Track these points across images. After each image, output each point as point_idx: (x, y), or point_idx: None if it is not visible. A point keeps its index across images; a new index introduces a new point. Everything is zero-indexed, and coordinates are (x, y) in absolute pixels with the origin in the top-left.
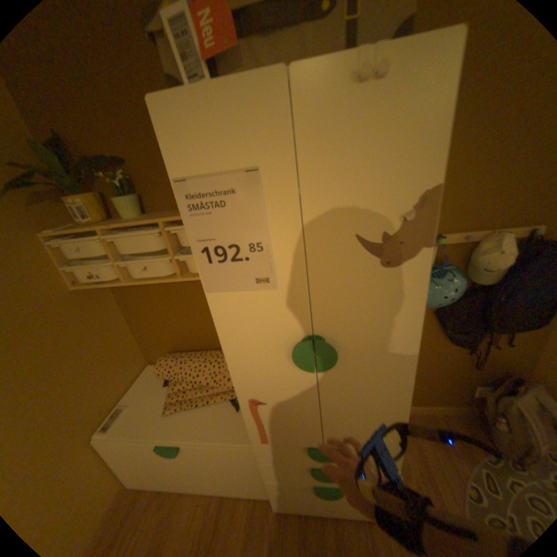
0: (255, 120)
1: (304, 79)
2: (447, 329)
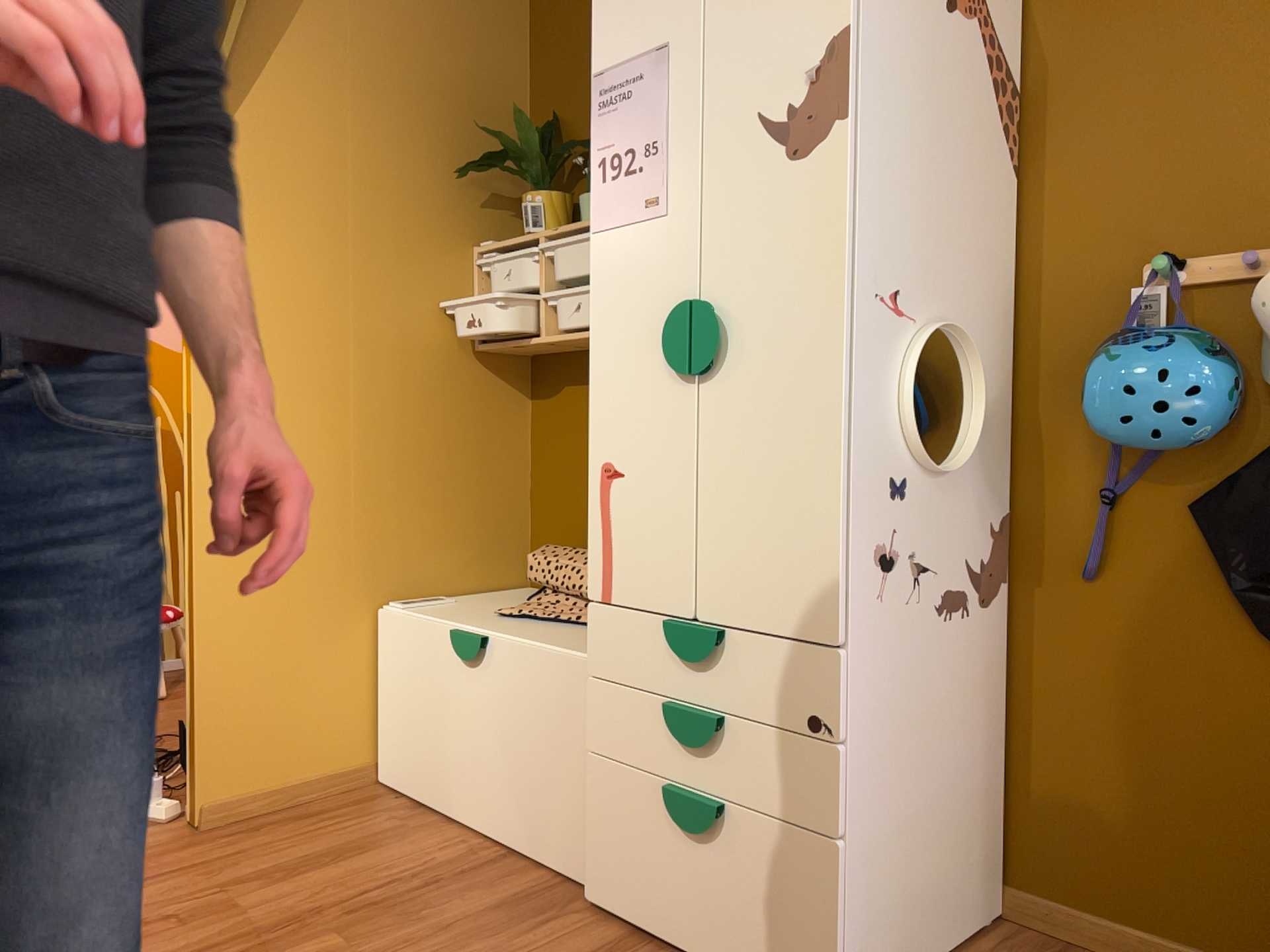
0: None
1: None
2: (1227, 563)
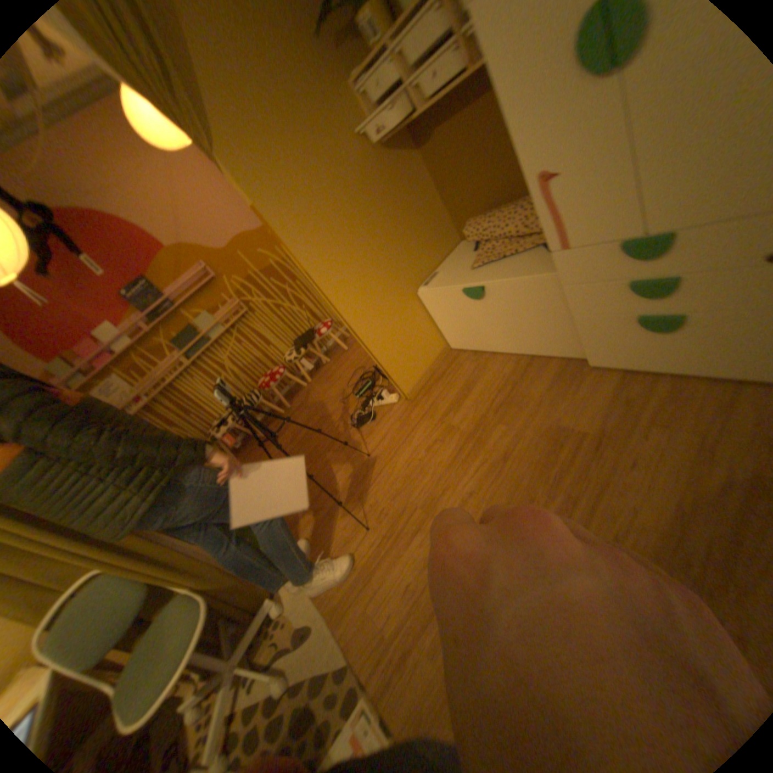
0: None
1: None
2: None
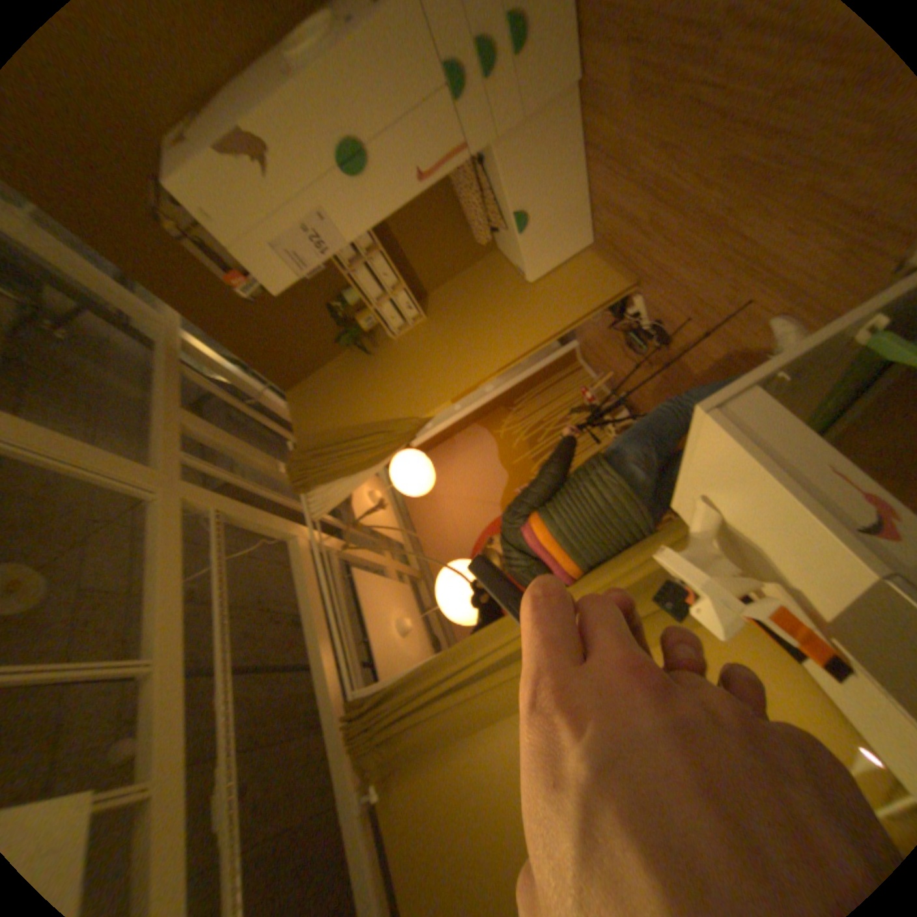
0: (251, 249)
1: (224, 236)
2: None
